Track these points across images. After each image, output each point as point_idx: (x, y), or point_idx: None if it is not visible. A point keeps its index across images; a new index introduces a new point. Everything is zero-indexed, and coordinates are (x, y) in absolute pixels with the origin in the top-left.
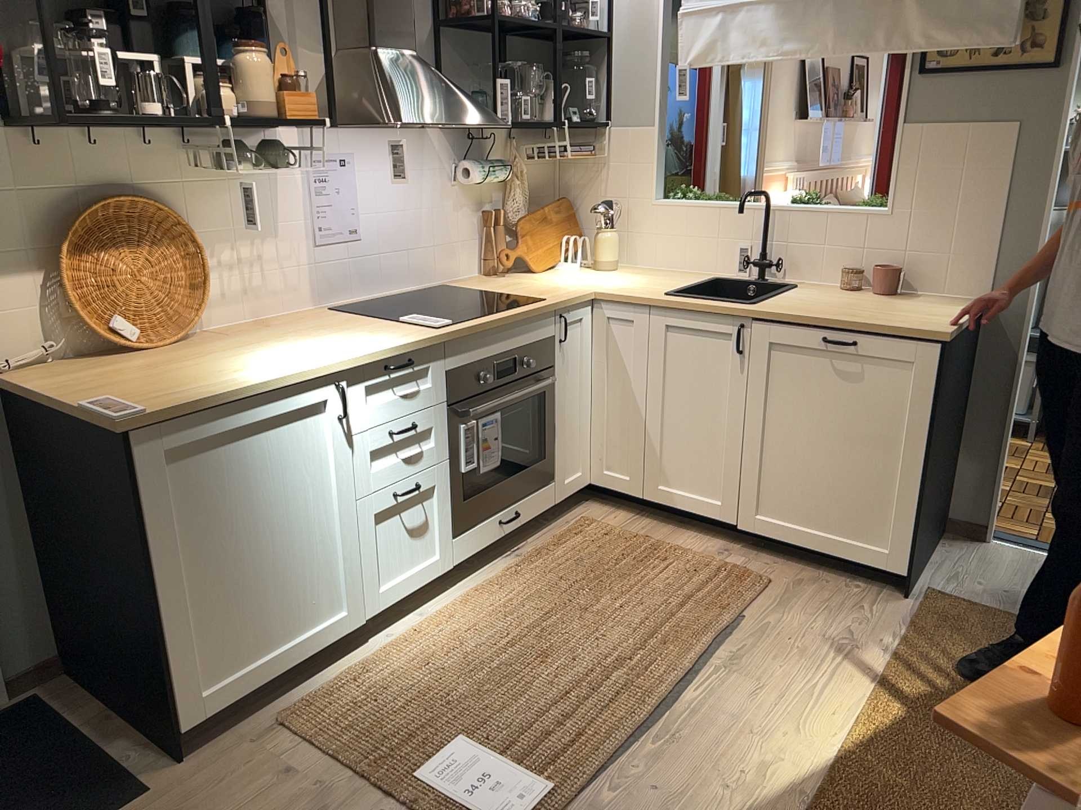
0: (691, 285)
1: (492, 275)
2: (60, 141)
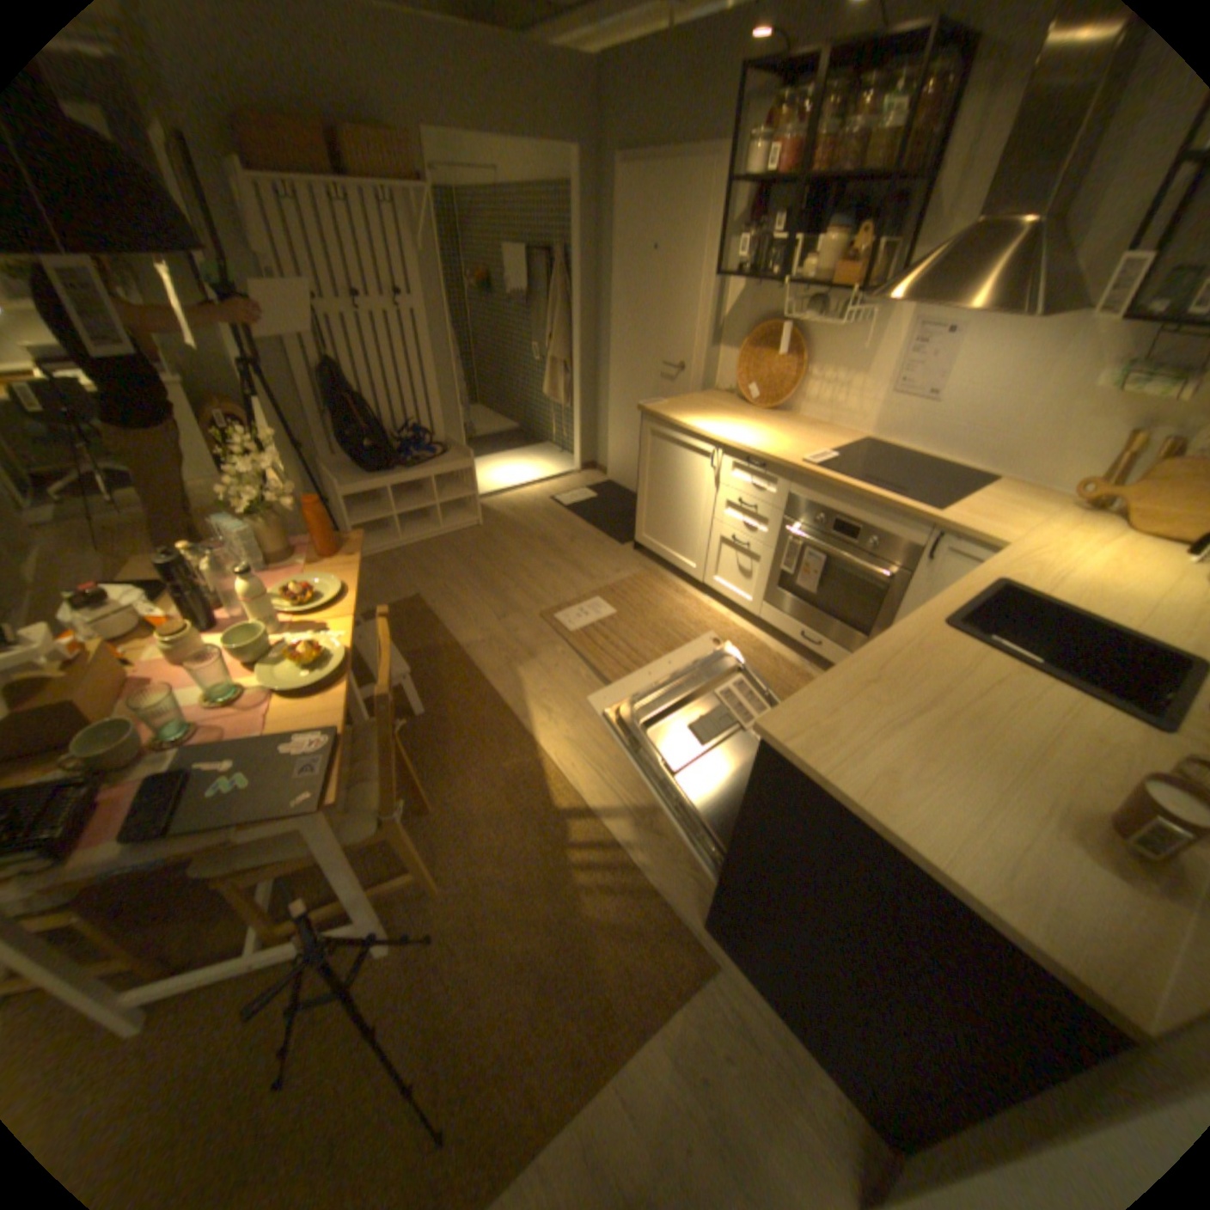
0: (1103, 620)
1: (1097, 507)
2: (772, 284)
